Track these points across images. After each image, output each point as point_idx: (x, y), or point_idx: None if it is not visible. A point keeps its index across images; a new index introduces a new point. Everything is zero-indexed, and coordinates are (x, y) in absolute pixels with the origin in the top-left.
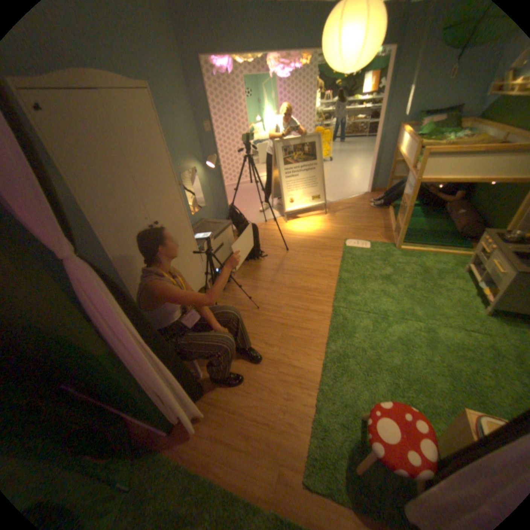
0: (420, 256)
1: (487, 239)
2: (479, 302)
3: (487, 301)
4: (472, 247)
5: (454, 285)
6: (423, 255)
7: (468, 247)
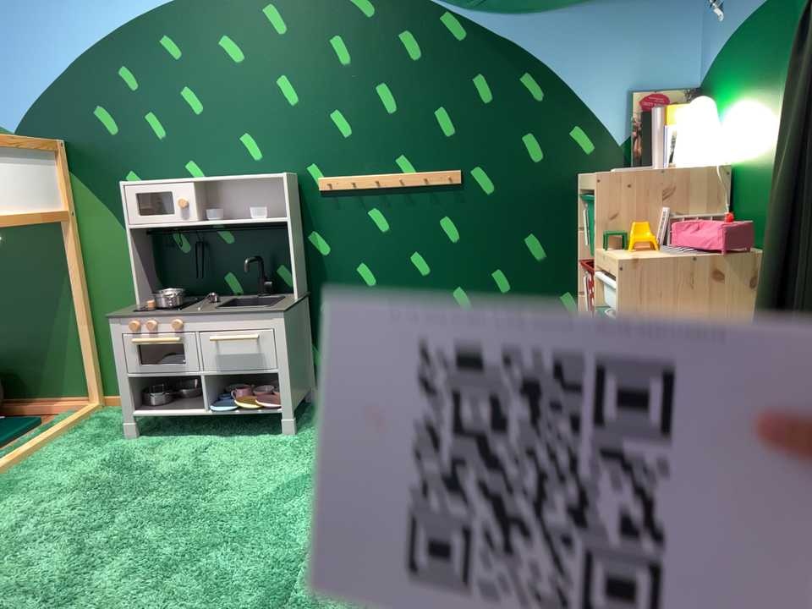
0: (5, 487)
1: (140, 322)
2: (248, 438)
3: (271, 409)
4: (31, 422)
5: (176, 455)
6: (3, 482)
7: (30, 423)
